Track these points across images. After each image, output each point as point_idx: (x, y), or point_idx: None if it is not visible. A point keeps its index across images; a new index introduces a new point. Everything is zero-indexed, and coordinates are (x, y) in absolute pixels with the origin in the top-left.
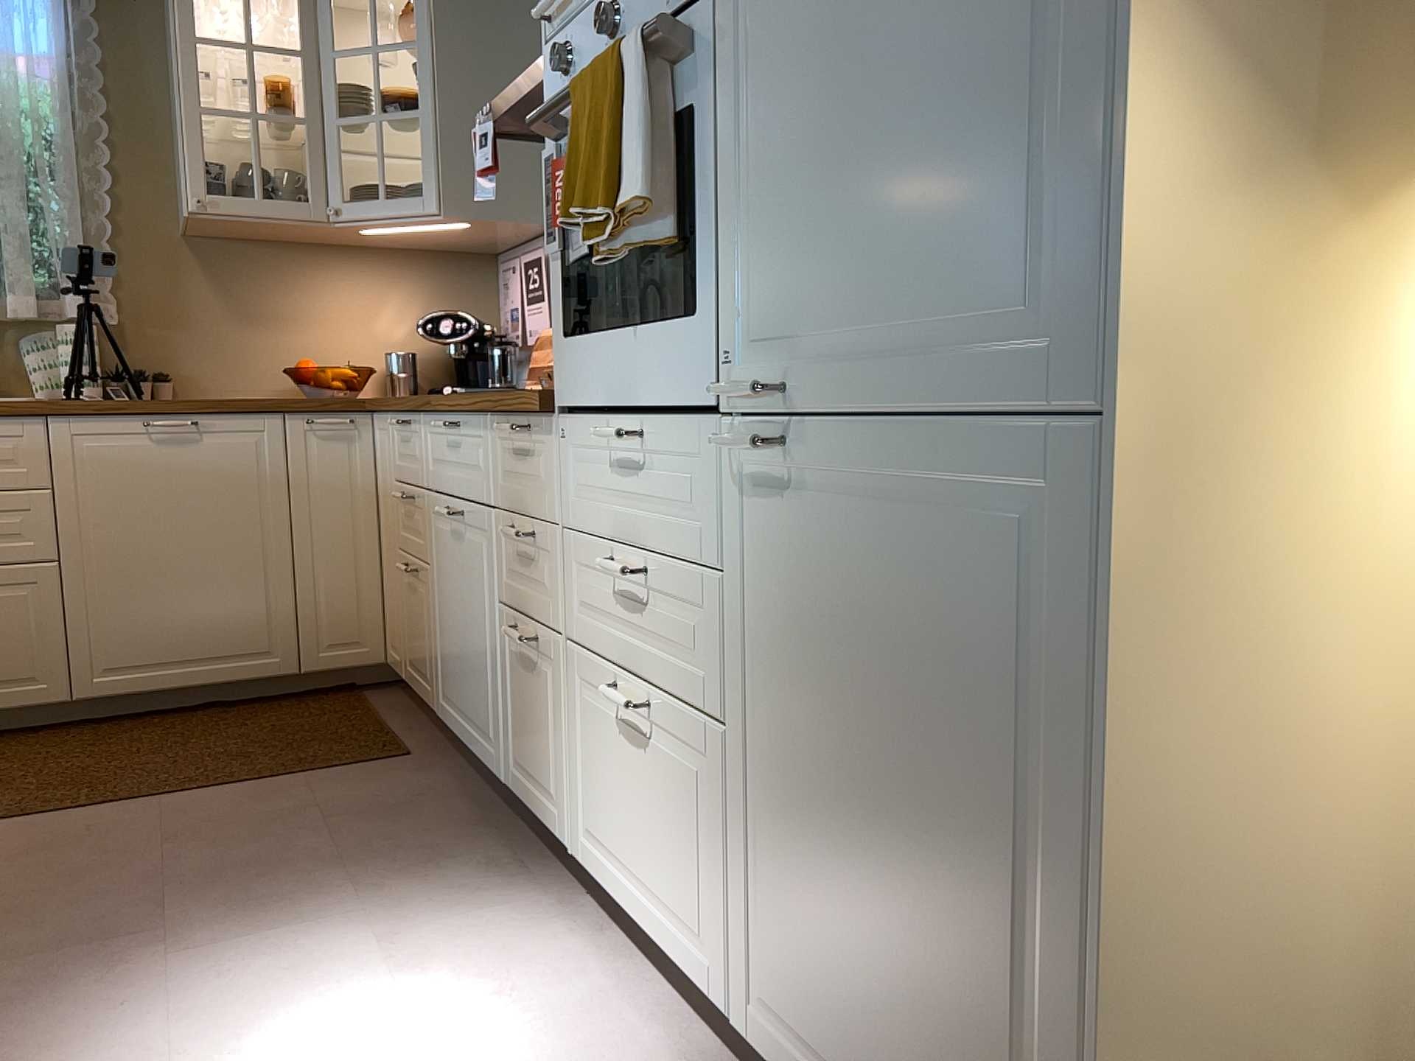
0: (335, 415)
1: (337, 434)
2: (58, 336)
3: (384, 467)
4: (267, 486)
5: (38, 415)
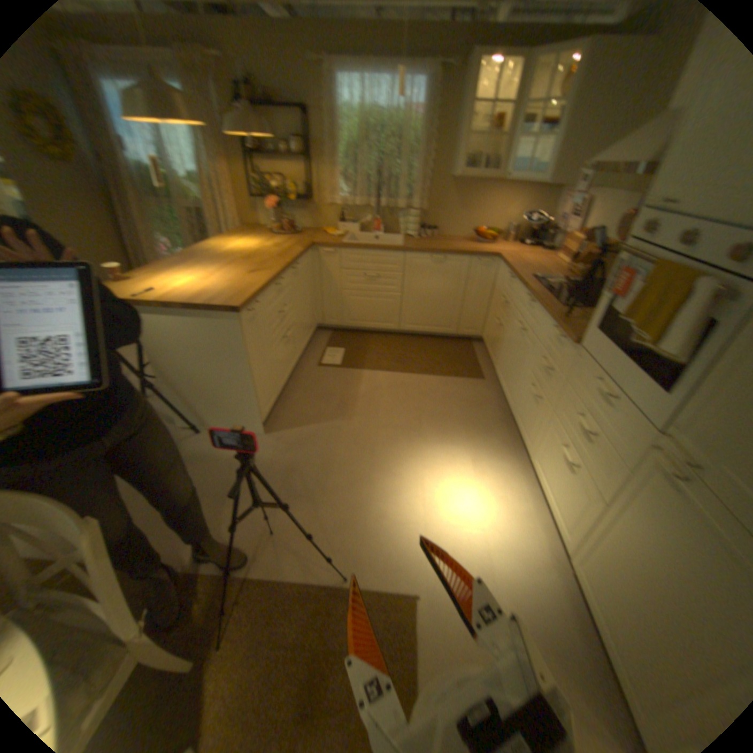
0: (488, 259)
1: (487, 265)
2: (409, 213)
3: (500, 282)
4: (461, 280)
5: (404, 252)
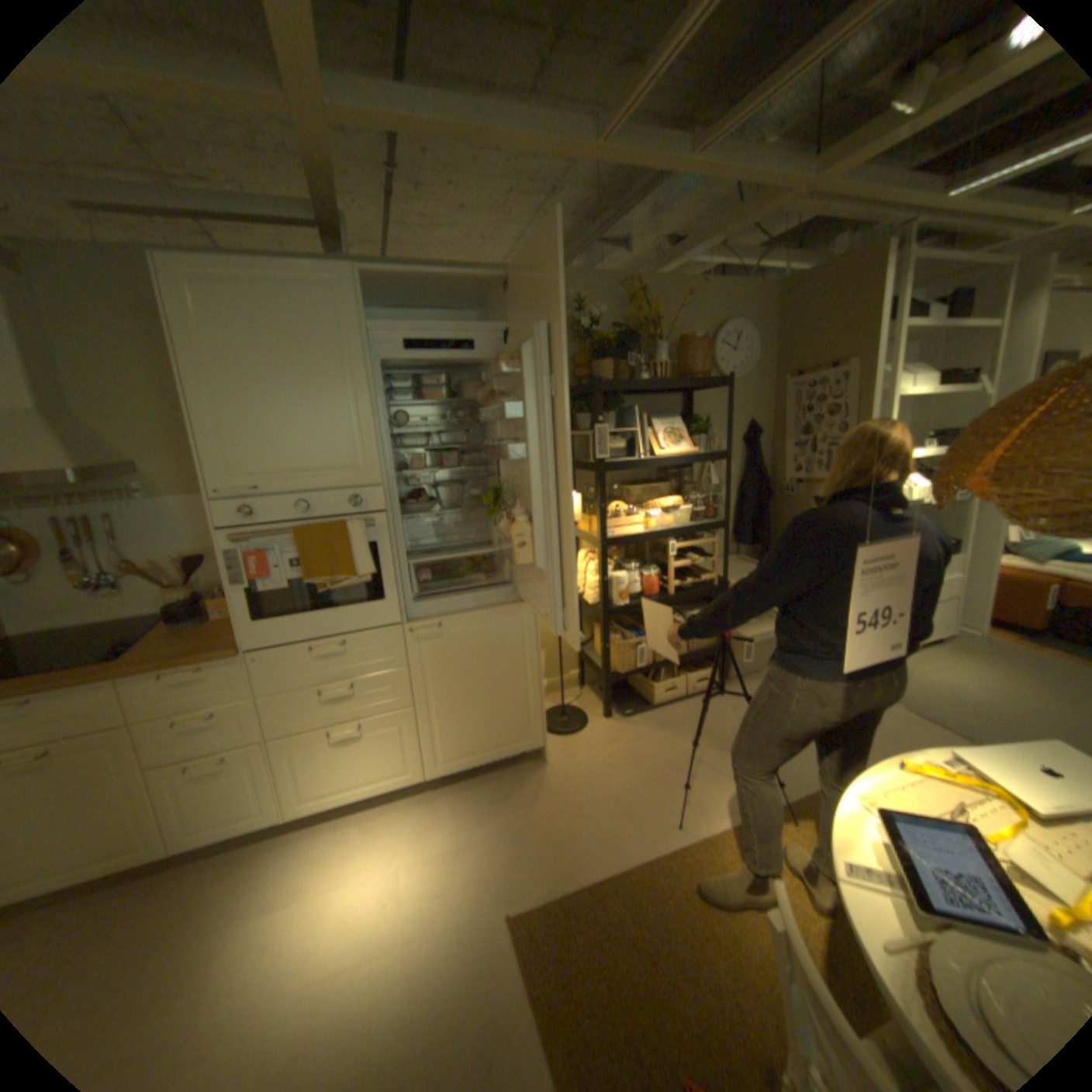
0: None
1: None
2: None
3: None
4: None
5: None
